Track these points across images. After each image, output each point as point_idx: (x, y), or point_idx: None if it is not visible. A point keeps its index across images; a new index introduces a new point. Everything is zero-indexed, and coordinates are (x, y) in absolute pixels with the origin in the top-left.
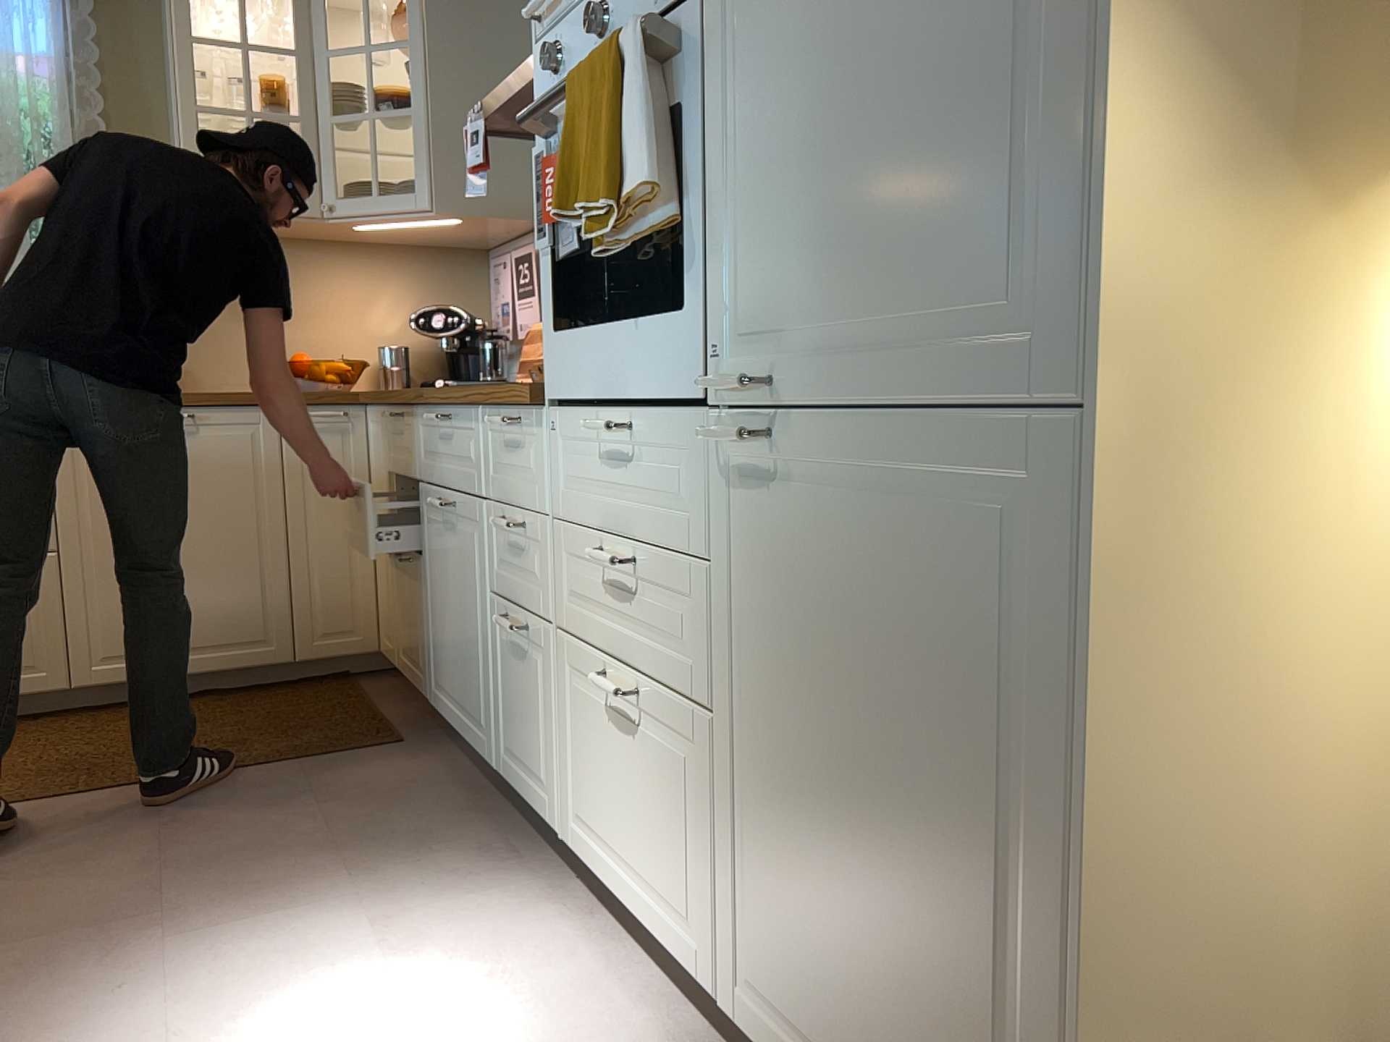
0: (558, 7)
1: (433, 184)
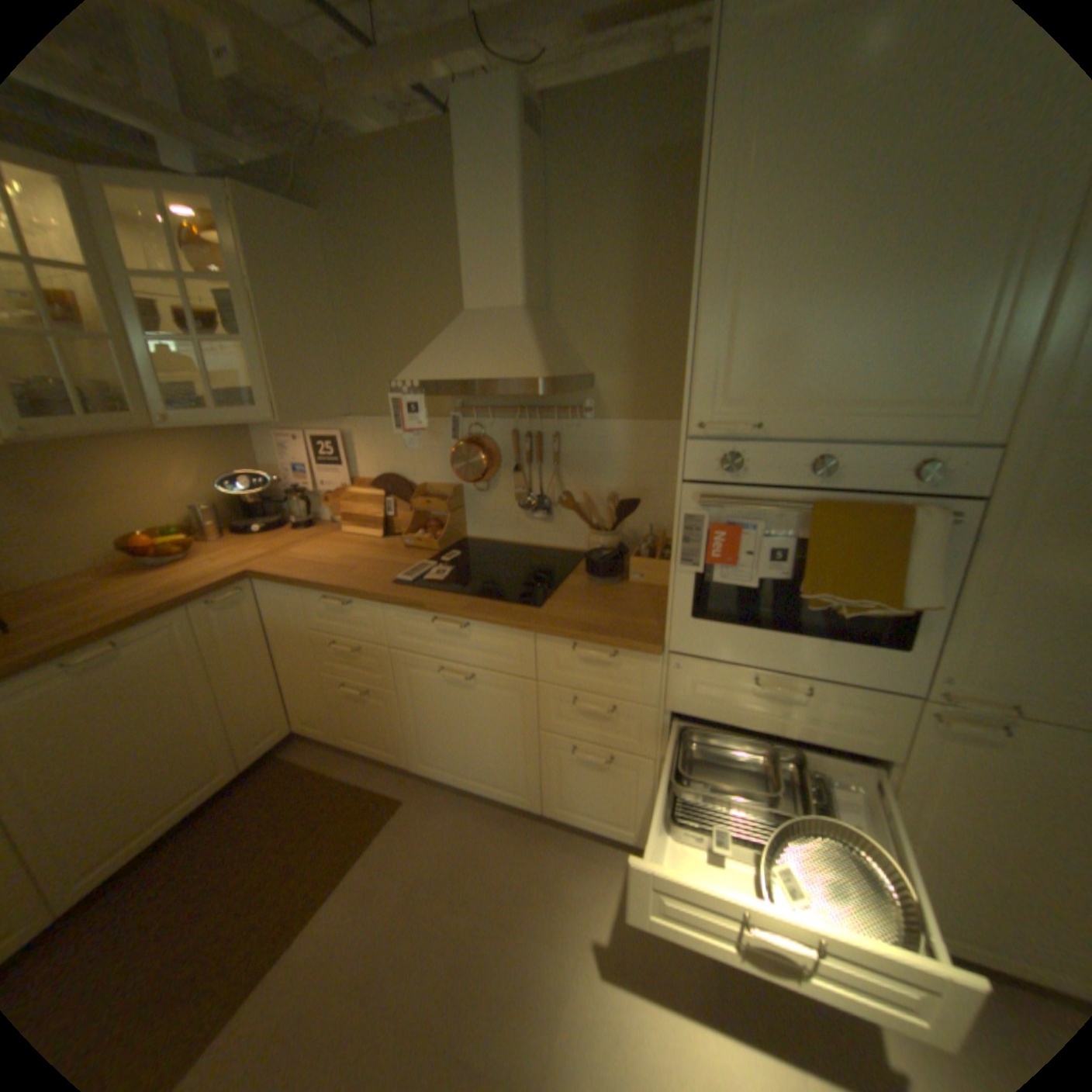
0: (732, 427)
1: (271, 400)
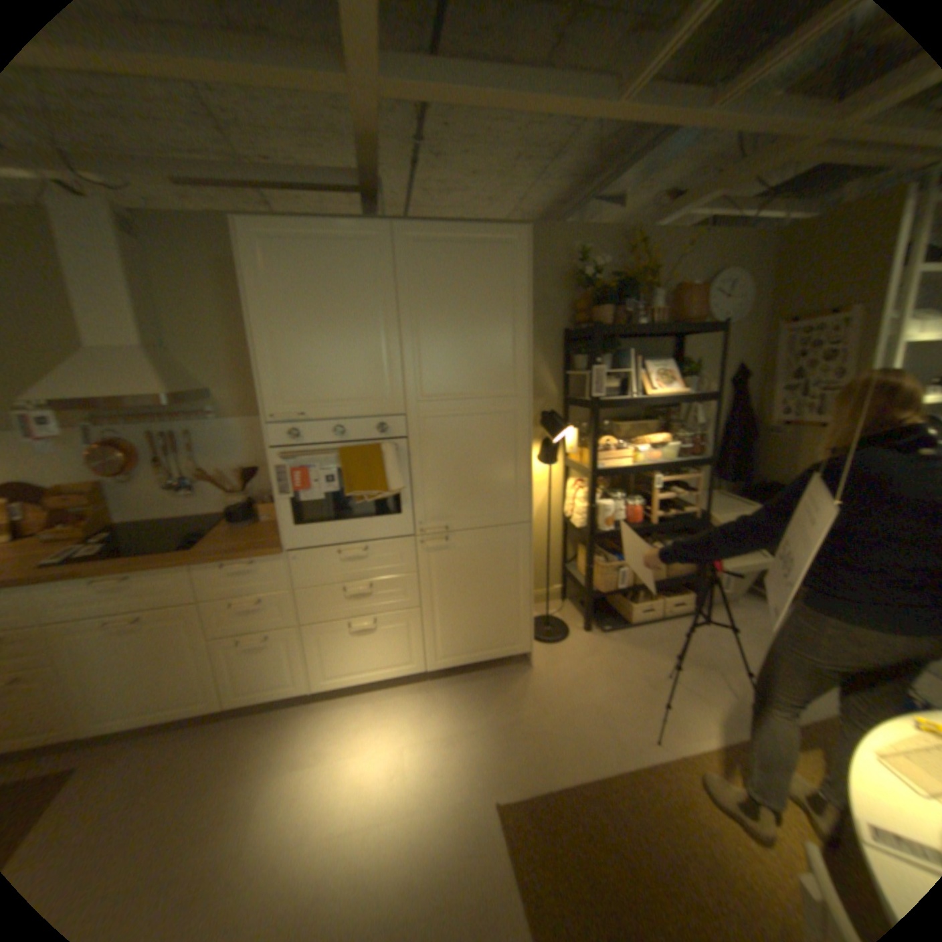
0: (290, 417)
1: None
